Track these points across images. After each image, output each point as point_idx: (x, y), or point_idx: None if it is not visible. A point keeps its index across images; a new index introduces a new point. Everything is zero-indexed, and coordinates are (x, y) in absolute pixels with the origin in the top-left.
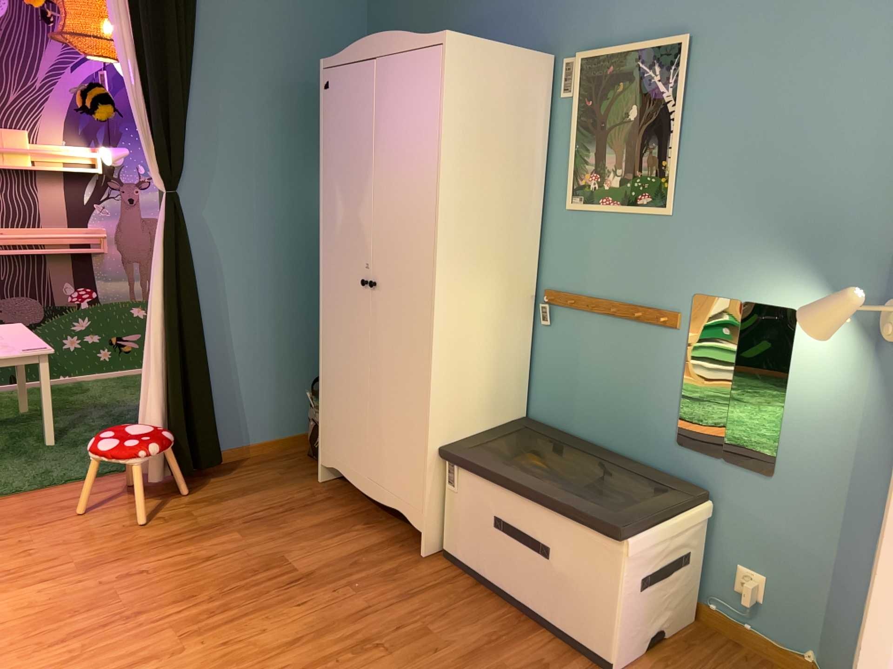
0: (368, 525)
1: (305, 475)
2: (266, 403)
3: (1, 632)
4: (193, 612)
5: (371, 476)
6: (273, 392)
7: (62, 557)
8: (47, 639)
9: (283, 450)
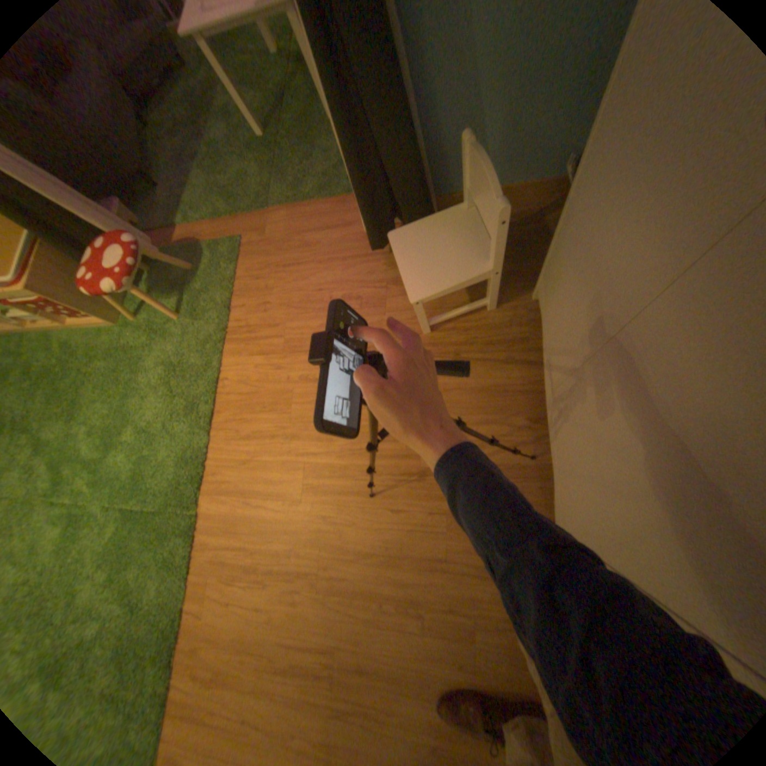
0: (529, 427)
1: (526, 277)
2: (525, 139)
3: (225, 404)
4: (322, 462)
5: (559, 397)
6: (539, 122)
7: (280, 328)
8: (241, 429)
9: (534, 203)
